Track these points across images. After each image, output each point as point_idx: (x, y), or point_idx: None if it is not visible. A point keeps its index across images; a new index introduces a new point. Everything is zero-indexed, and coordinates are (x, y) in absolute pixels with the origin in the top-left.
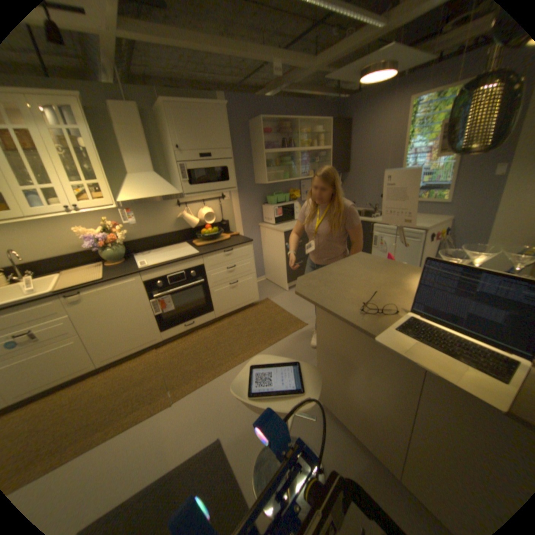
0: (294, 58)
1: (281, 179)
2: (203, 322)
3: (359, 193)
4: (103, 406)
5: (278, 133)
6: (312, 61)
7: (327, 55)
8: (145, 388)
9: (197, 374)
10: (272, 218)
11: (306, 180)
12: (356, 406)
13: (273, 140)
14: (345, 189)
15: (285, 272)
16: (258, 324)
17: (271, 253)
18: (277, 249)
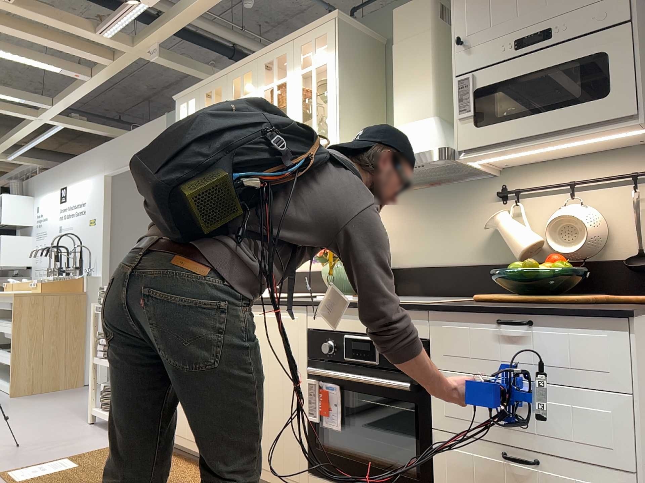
0: None
1: None
2: None
3: None
4: None
5: None
6: None
7: None
8: None
9: None
10: None
11: None
12: None
13: None
14: None
15: None
16: None
17: None
18: None
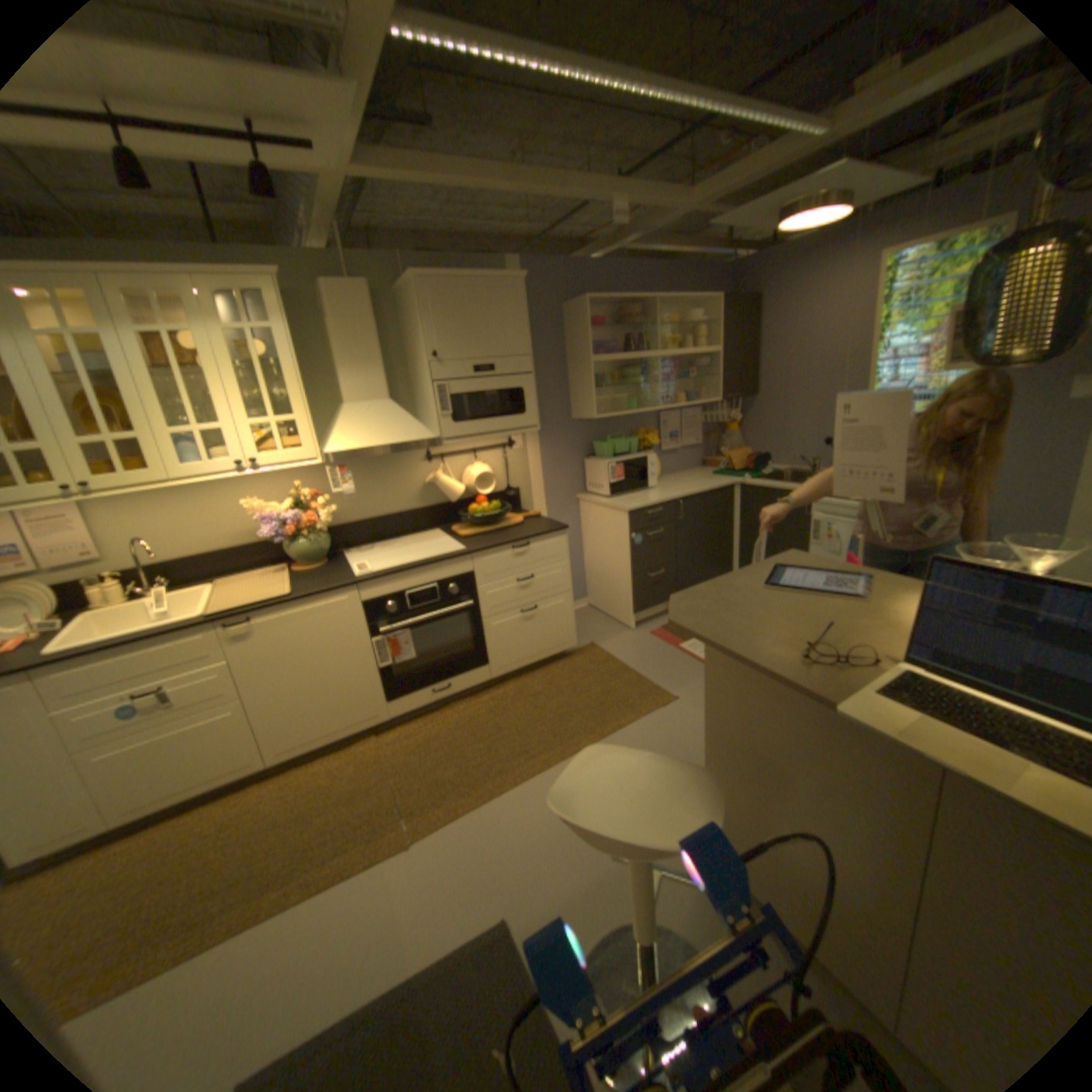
0: (654, 193)
1: (623, 411)
2: (469, 685)
3: (779, 436)
4: (280, 841)
5: (619, 326)
6: (687, 197)
7: (716, 186)
8: (359, 811)
9: (459, 788)
10: (605, 485)
11: (671, 412)
12: (794, 864)
13: (609, 338)
14: (749, 429)
15: (630, 592)
16: (578, 695)
17: (601, 554)
18: (615, 546)
